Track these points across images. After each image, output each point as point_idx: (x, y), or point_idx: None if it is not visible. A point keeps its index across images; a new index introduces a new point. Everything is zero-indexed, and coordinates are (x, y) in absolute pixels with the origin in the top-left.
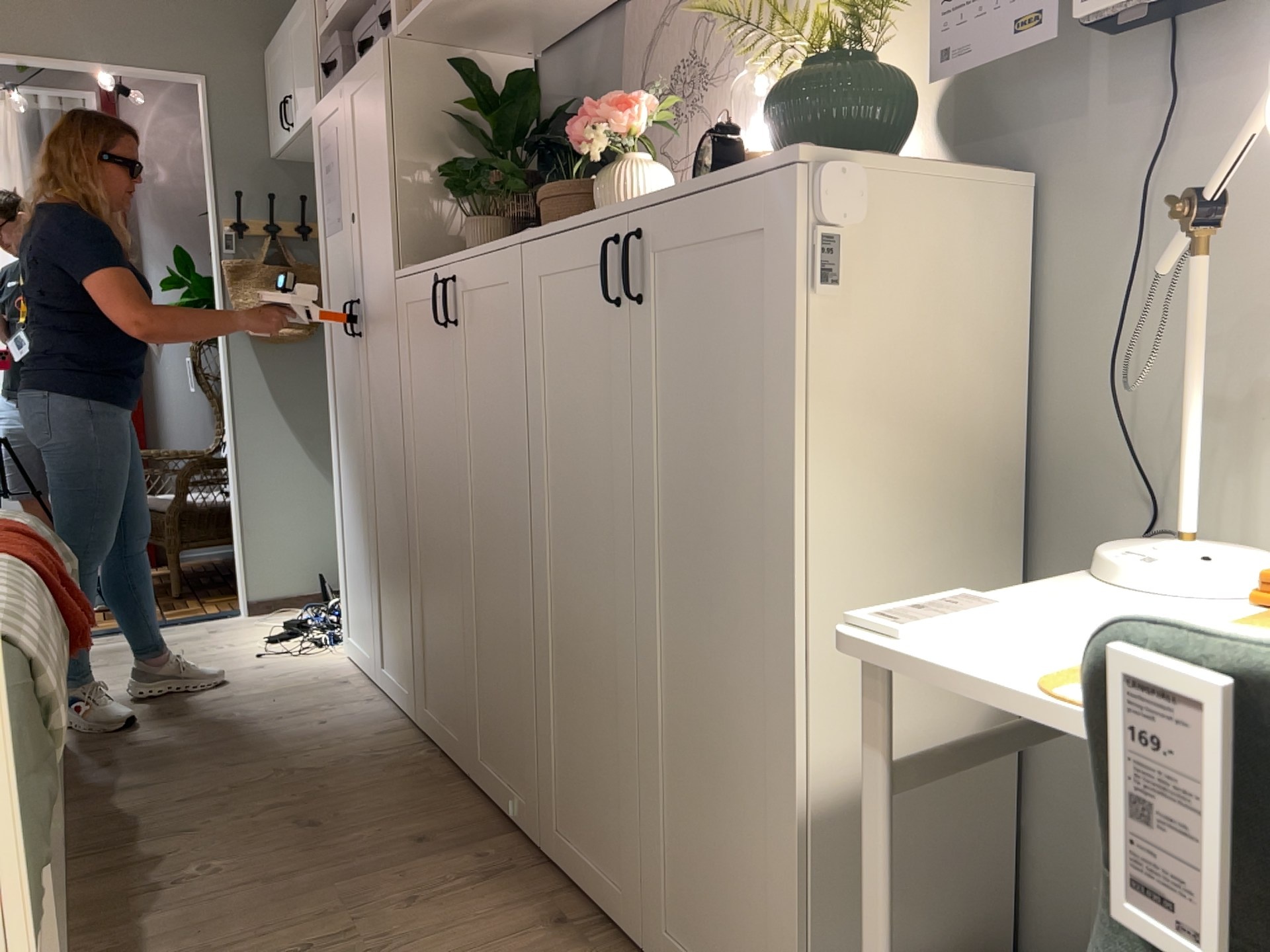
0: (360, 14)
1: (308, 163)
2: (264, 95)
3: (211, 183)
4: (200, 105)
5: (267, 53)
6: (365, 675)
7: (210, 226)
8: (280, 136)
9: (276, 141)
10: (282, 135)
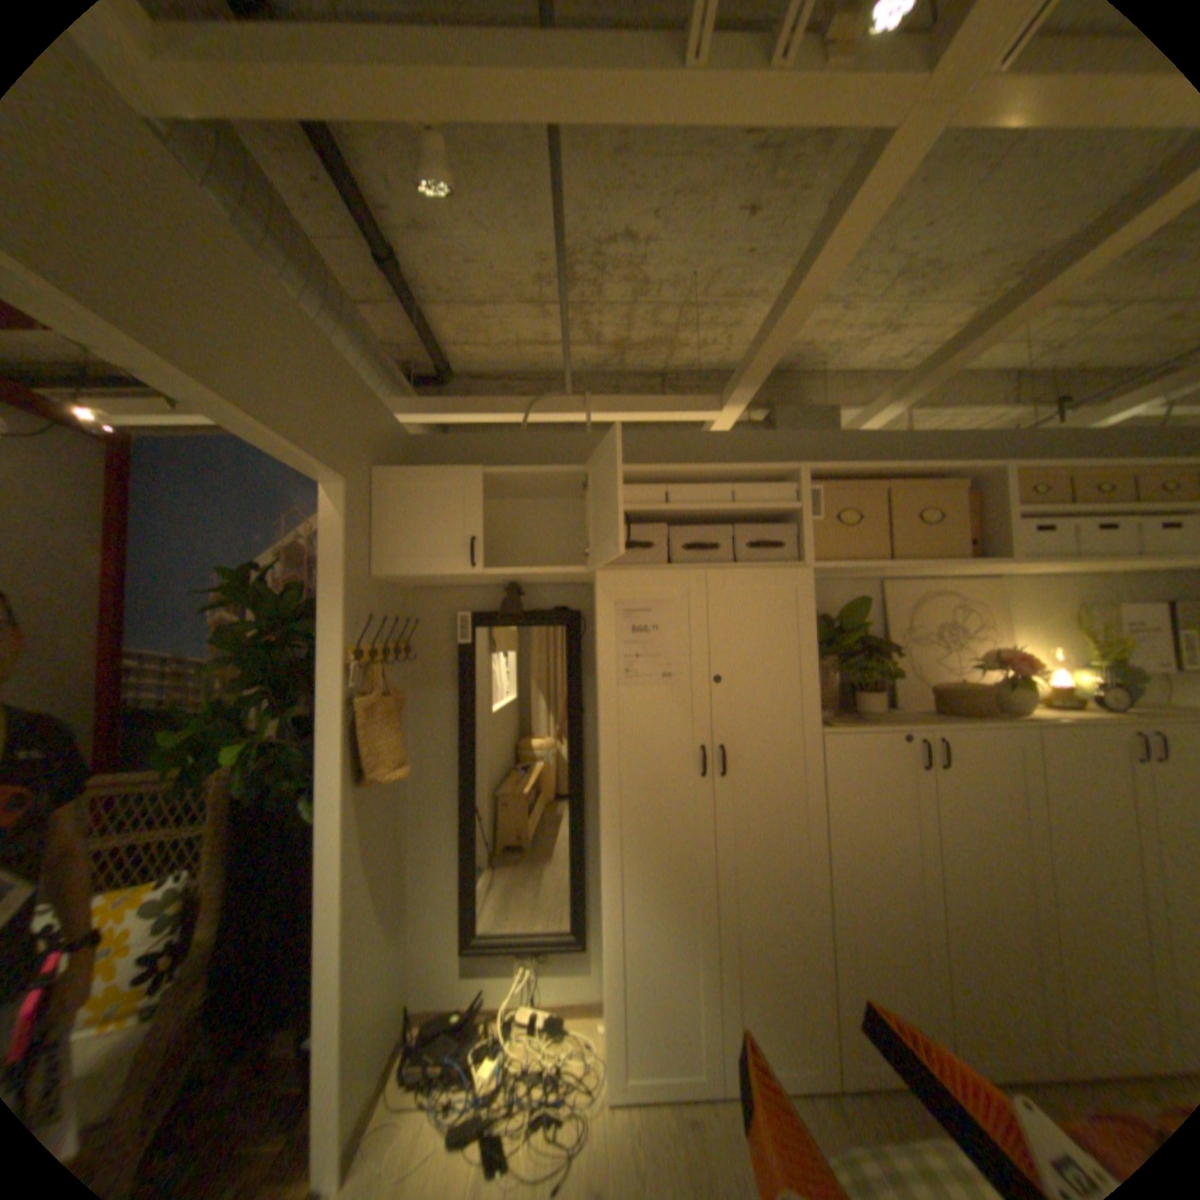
0: (661, 516)
1: (387, 585)
2: (371, 512)
3: (342, 605)
4: (322, 510)
5: (388, 474)
6: (679, 1105)
7: (317, 655)
8: (431, 566)
9: (409, 567)
10: (439, 566)
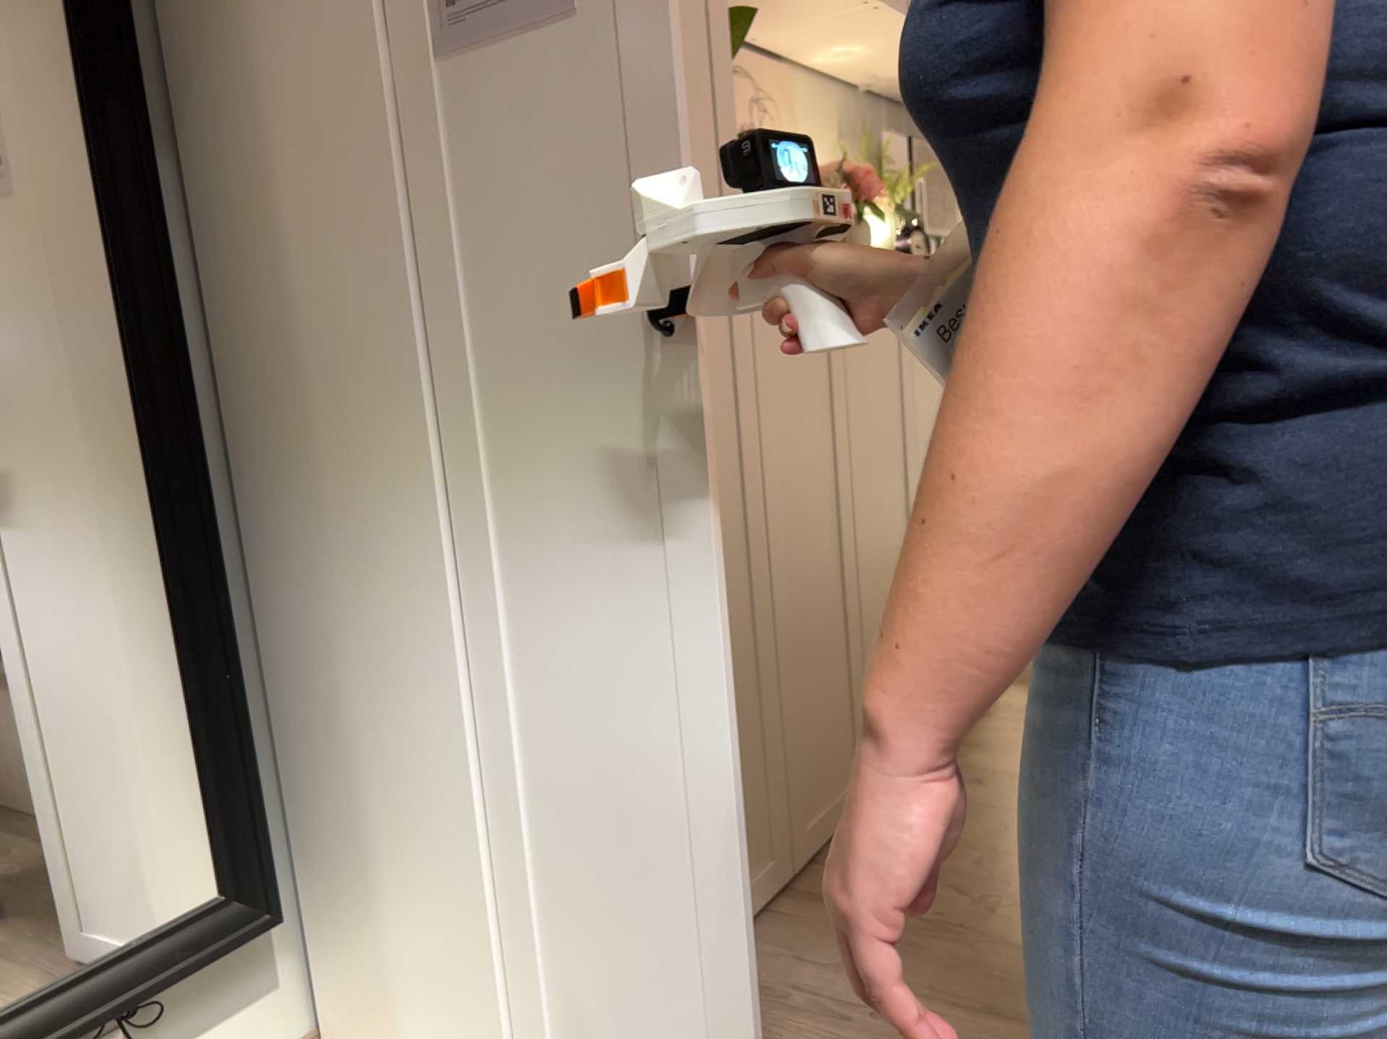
0: None
1: None
2: None
3: None
4: None
5: None
6: None
7: None
8: None
9: None
10: None
